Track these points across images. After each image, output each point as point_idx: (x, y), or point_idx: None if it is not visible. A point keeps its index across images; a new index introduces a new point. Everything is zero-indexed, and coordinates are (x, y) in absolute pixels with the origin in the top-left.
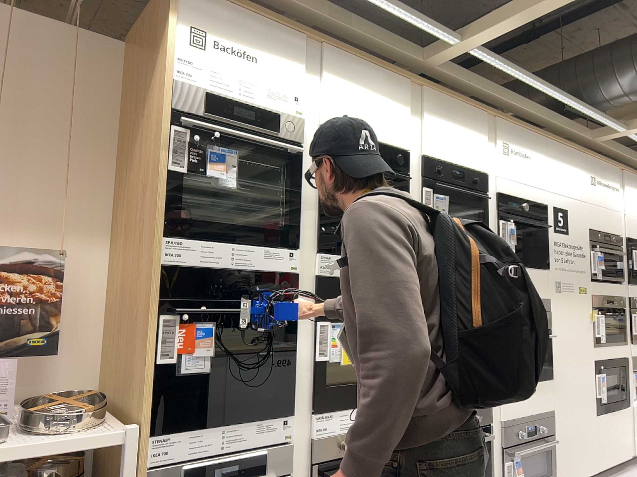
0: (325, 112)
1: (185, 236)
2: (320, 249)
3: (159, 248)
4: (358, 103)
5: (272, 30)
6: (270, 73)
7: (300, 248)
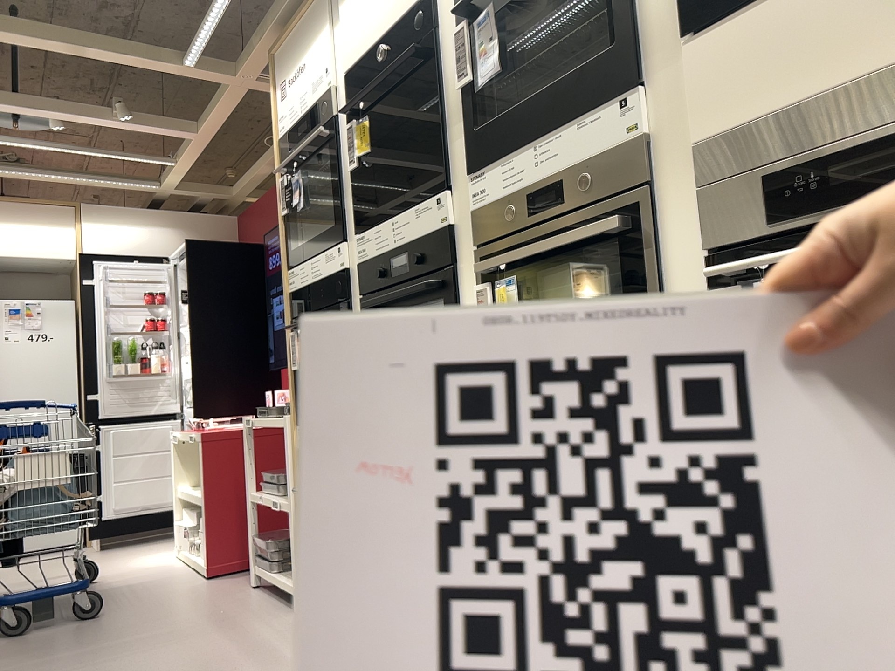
0: (343, 57)
1: (294, 264)
2: (359, 229)
3: (283, 280)
4: (366, 2)
5: (307, 20)
6: (310, 67)
7: (346, 238)
